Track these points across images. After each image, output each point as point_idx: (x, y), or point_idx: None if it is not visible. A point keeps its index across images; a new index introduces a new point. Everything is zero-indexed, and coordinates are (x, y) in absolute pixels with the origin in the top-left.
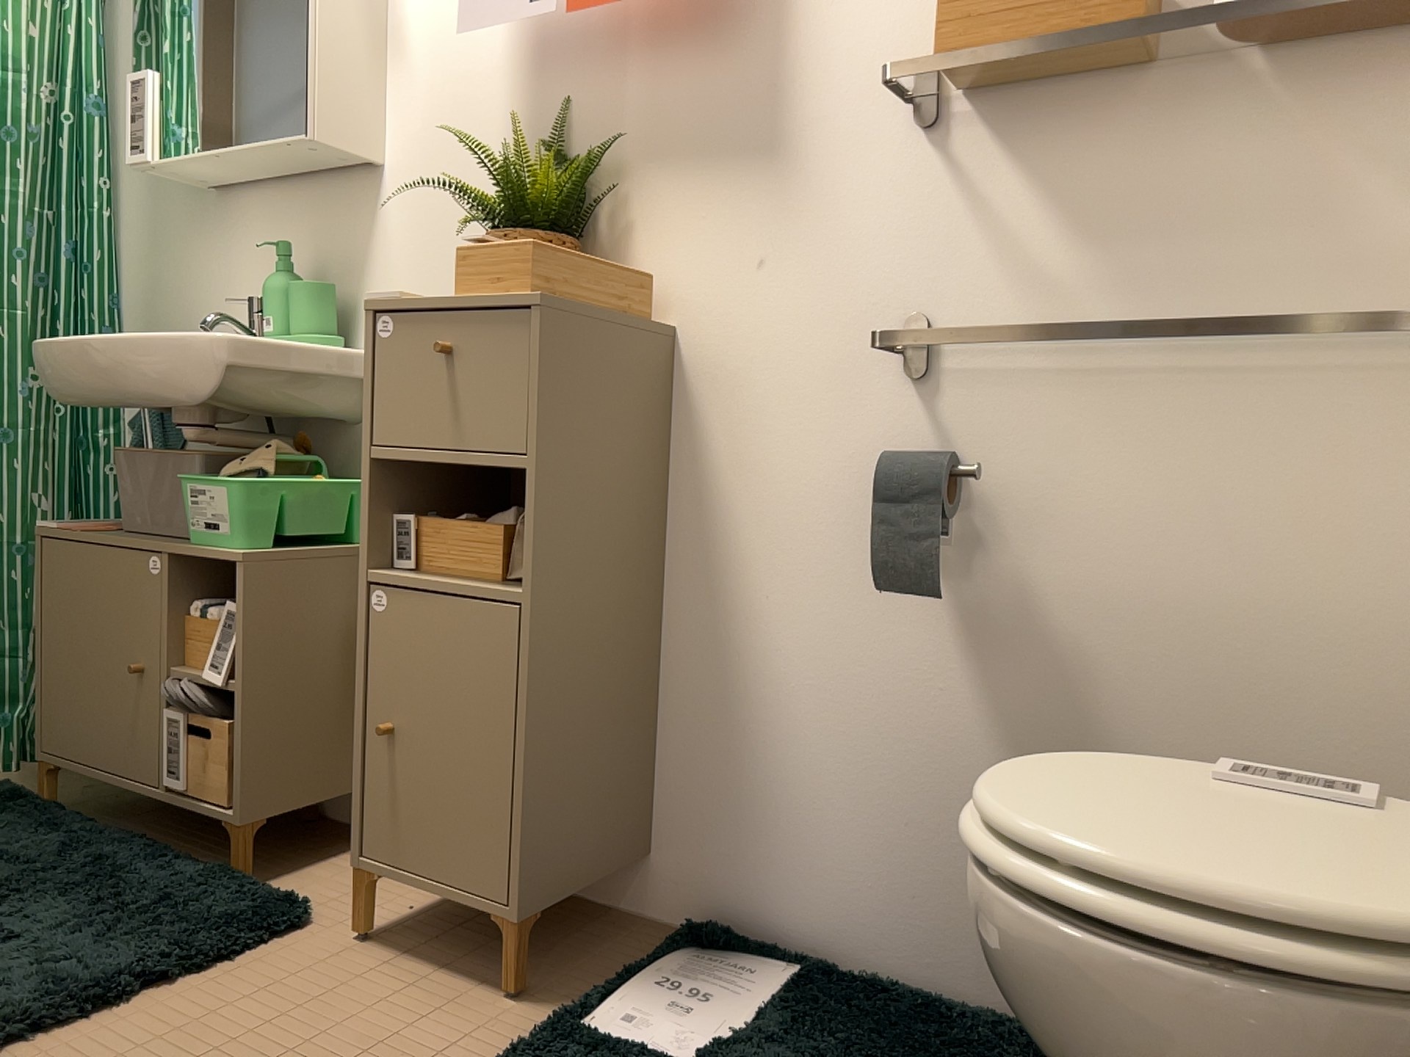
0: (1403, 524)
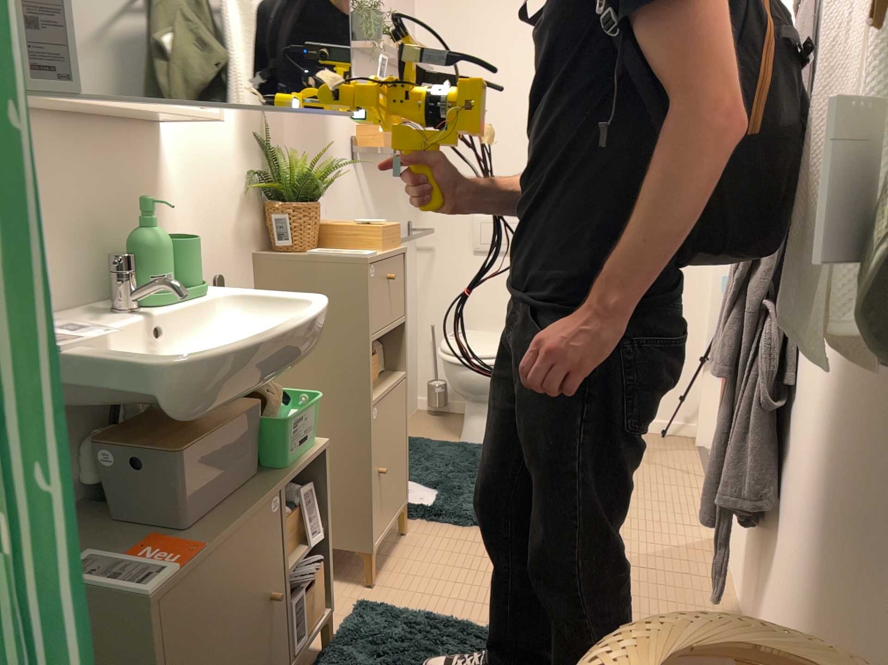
0: (407, 277)
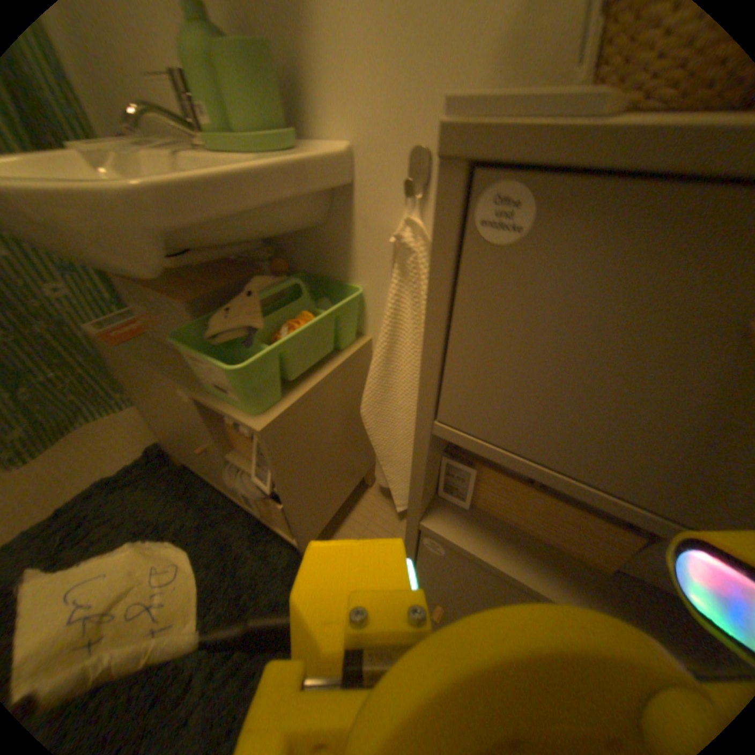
0: None
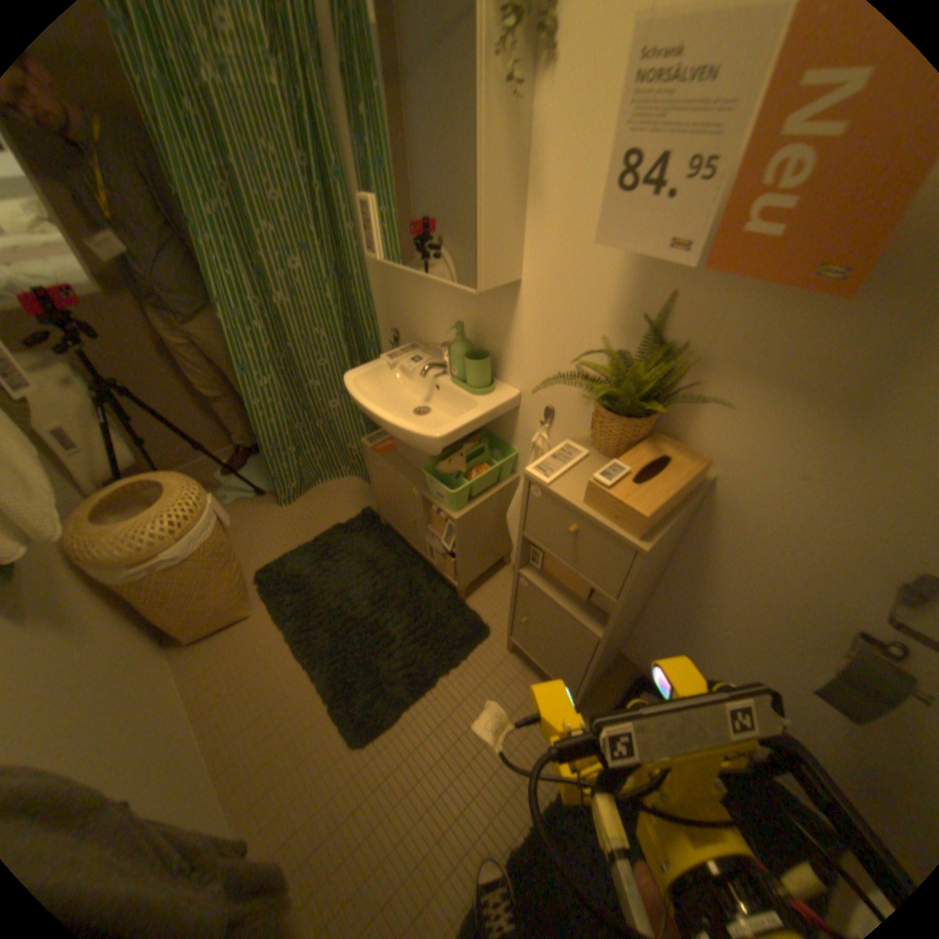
0: None
